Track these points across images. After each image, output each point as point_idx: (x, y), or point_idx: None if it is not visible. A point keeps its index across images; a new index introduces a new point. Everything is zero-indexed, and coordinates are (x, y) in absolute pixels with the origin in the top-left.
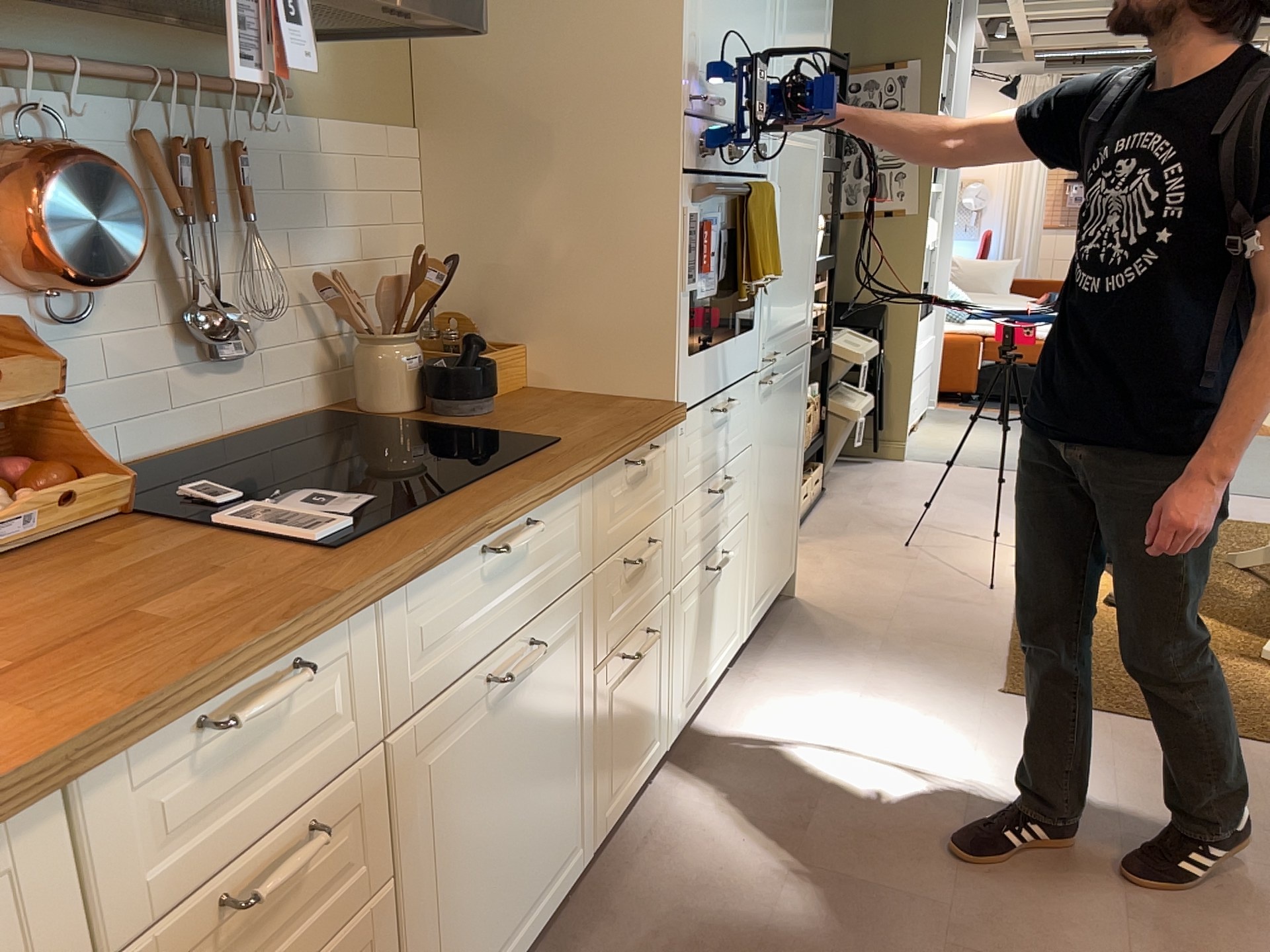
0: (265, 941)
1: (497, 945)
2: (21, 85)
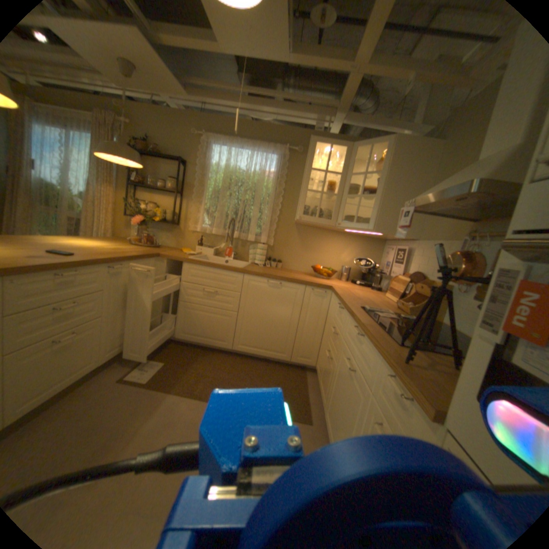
0: (333, 341)
1: (332, 433)
2: (481, 240)
